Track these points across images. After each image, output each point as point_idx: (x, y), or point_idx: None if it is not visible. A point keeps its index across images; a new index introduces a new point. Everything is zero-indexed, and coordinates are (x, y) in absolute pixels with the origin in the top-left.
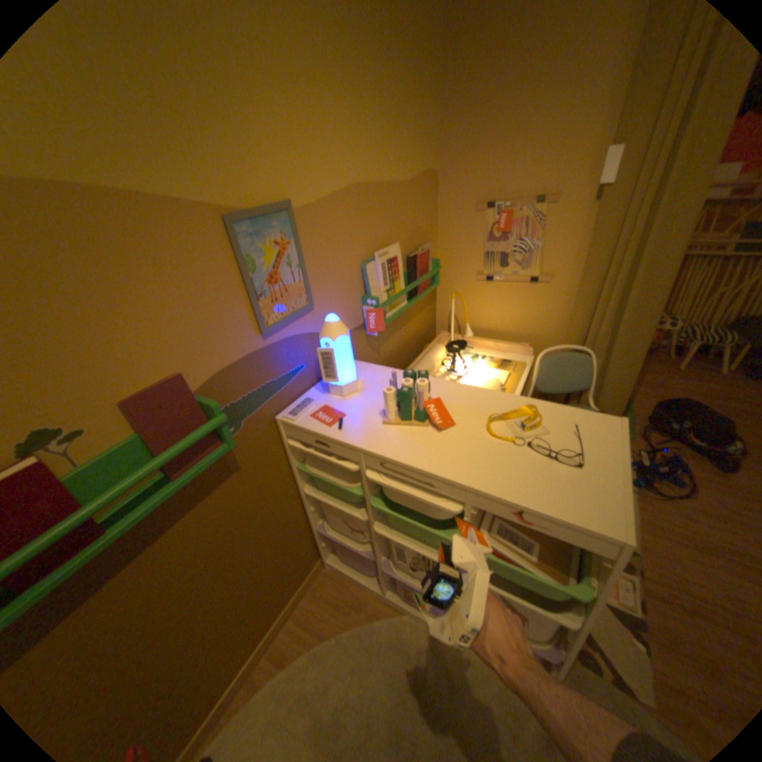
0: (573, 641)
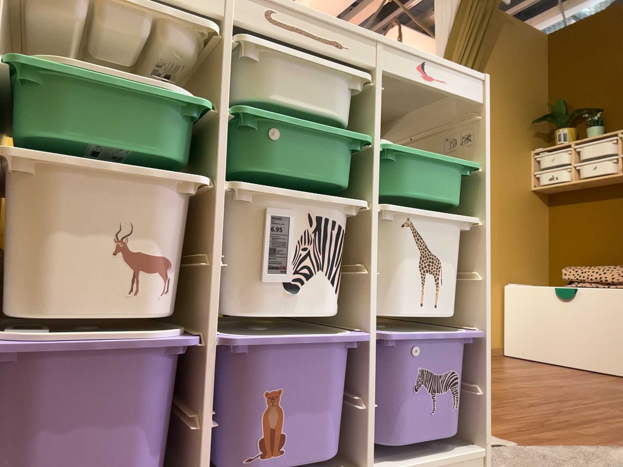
0: (465, 319)
